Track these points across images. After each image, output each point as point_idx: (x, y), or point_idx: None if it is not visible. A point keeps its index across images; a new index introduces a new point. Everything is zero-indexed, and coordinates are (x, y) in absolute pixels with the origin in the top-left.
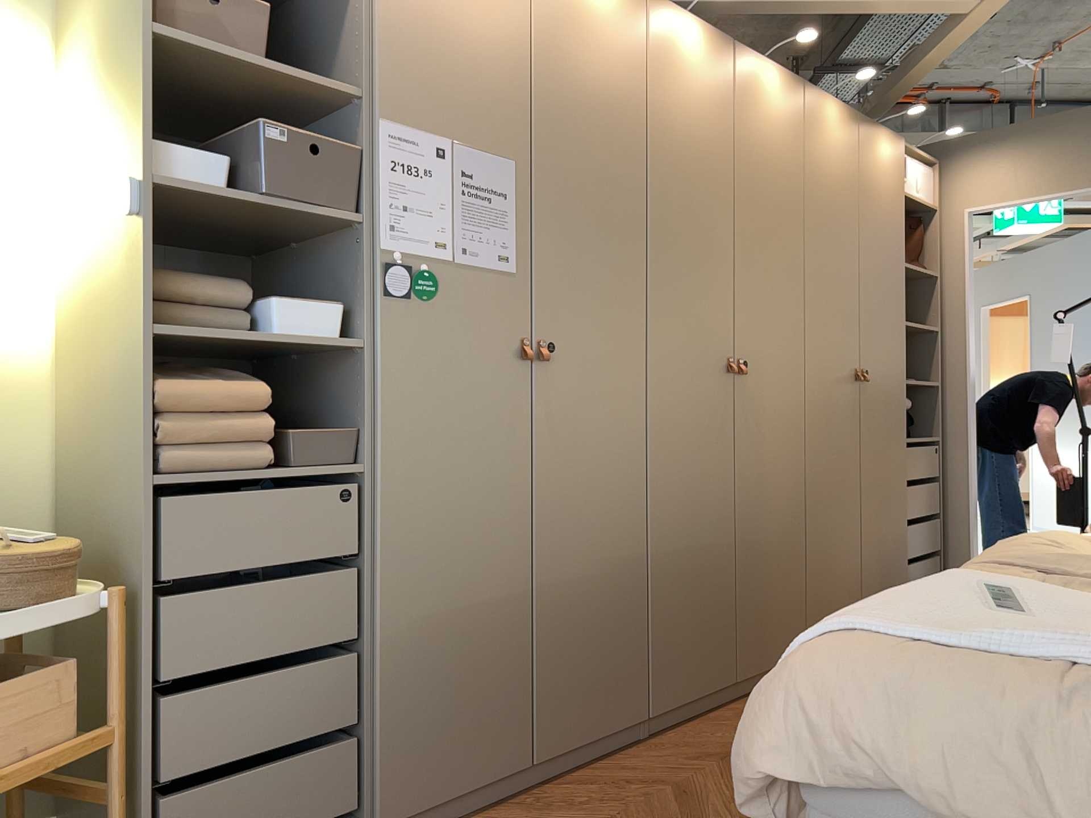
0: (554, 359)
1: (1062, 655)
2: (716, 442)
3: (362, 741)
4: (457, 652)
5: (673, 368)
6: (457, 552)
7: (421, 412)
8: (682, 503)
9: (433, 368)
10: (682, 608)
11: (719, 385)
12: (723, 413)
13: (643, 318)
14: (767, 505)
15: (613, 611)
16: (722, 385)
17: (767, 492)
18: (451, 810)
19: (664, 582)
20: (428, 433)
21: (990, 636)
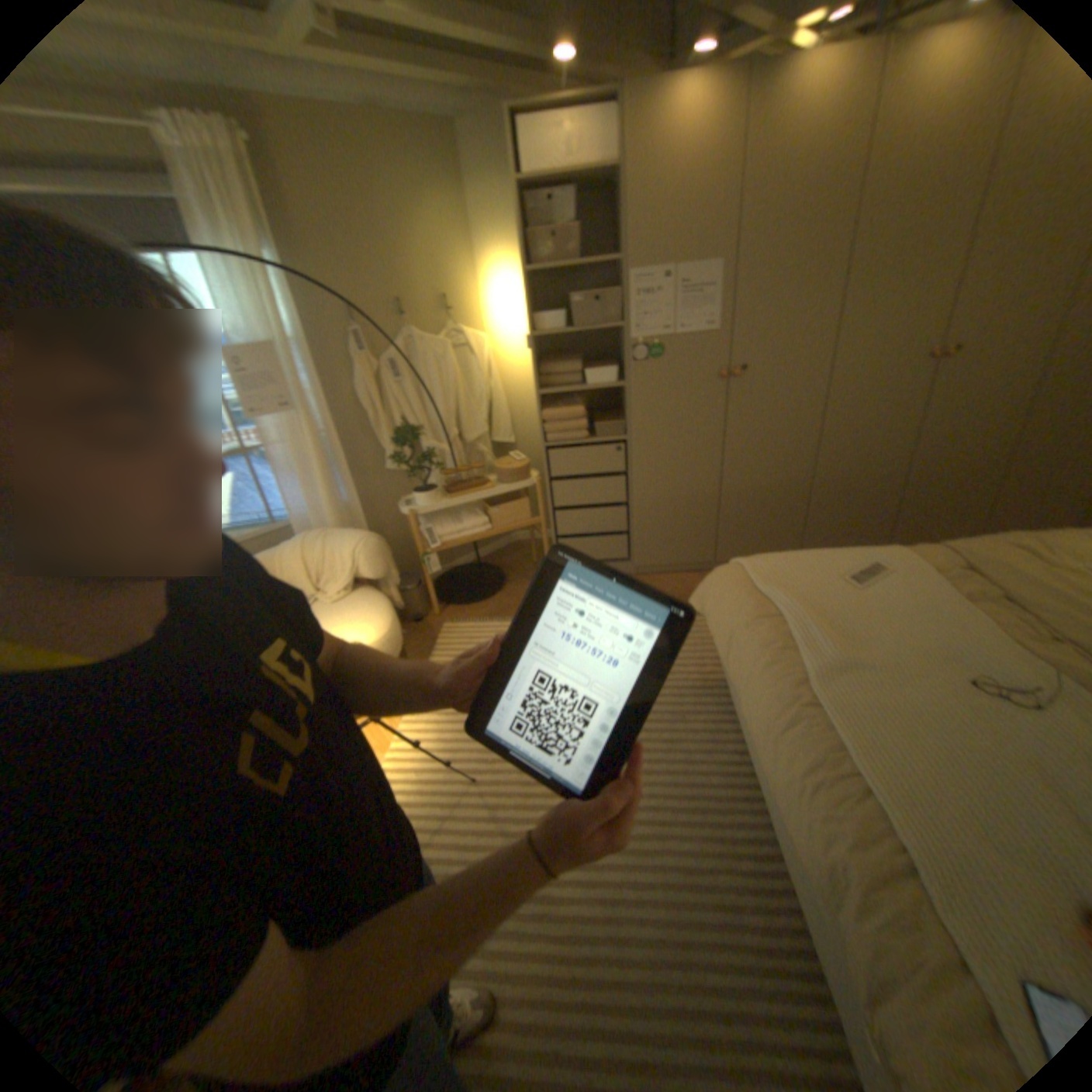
0: (752, 374)
1: (790, 610)
2: (909, 409)
3: (633, 537)
4: (678, 513)
5: (867, 363)
6: (679, 473)
7: (660, 413)
8: (859, 450)
9: (667, 391)
10: (847, 509)
11: (933, 365)
12: (924, 388)
13: (841, 334)
14: (967, 451)
15: (784, 506)
16: (930, 368)
17: (970, 441)
18: (676, 569)
19: (832, 495)
20: (664, 422)
21: (780, 590)
